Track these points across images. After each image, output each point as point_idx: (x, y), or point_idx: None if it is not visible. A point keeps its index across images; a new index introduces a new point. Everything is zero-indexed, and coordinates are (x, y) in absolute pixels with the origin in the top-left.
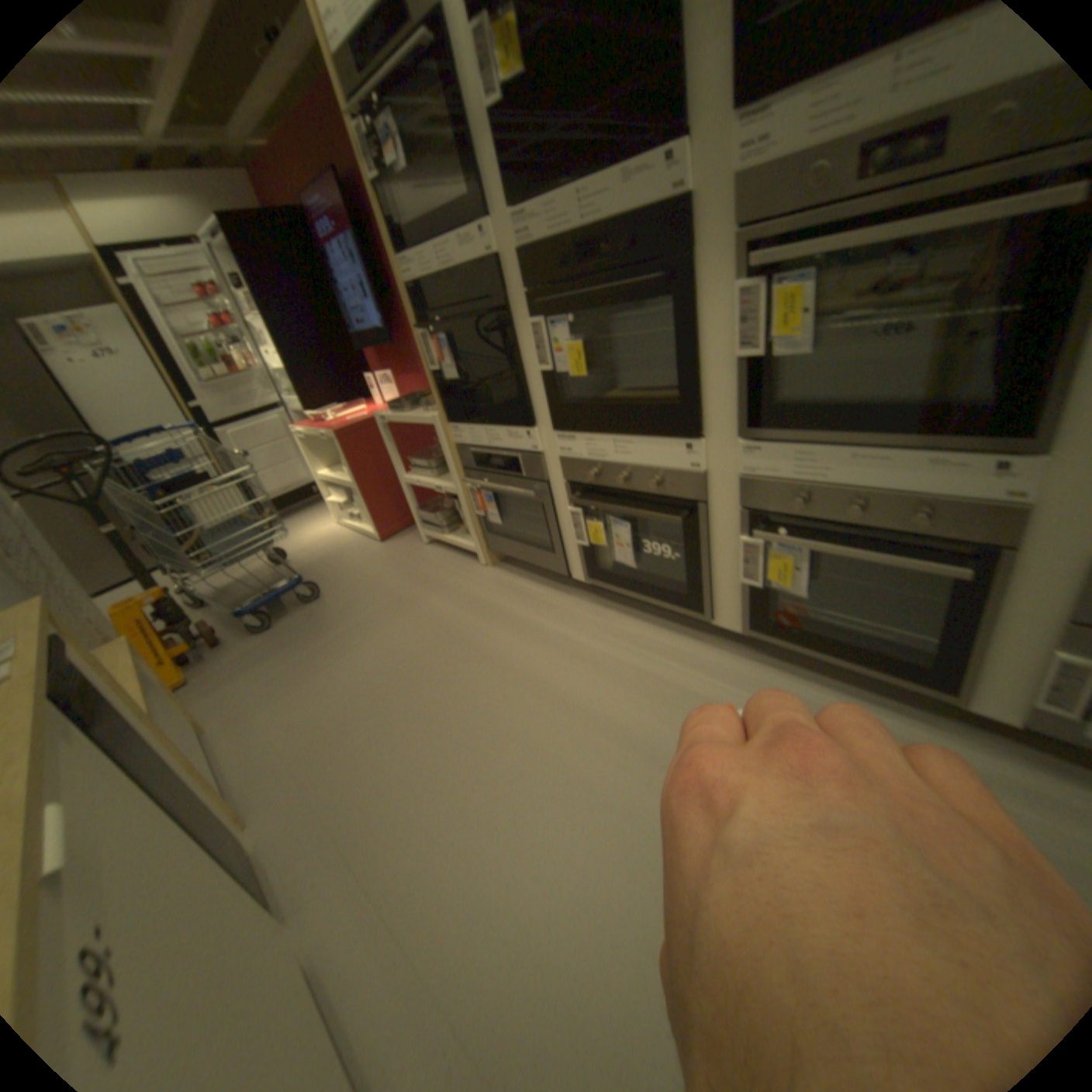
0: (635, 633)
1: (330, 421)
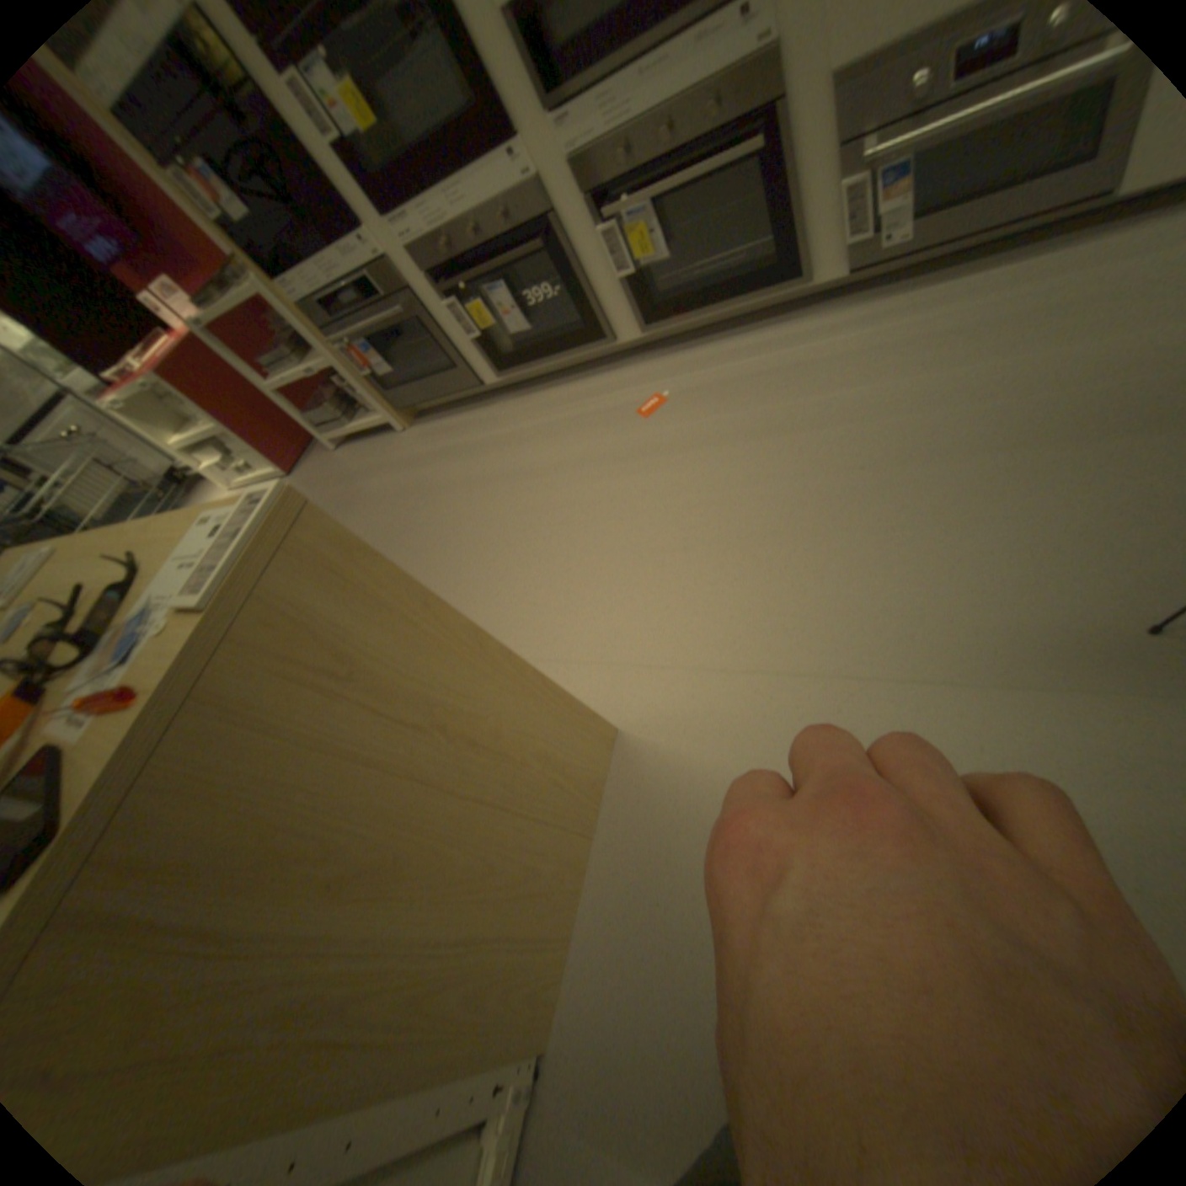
0: (563, 396)
1: (142, 371)
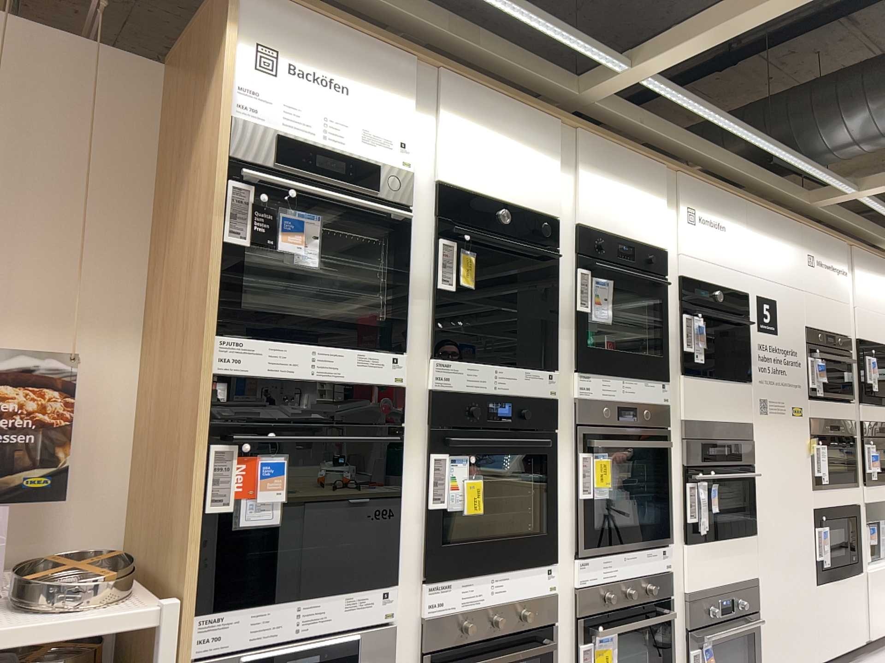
0: None
1: None
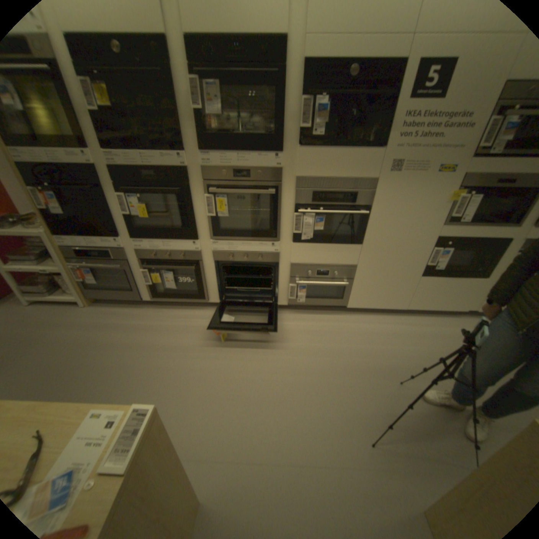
0: (179, 316)
1: None
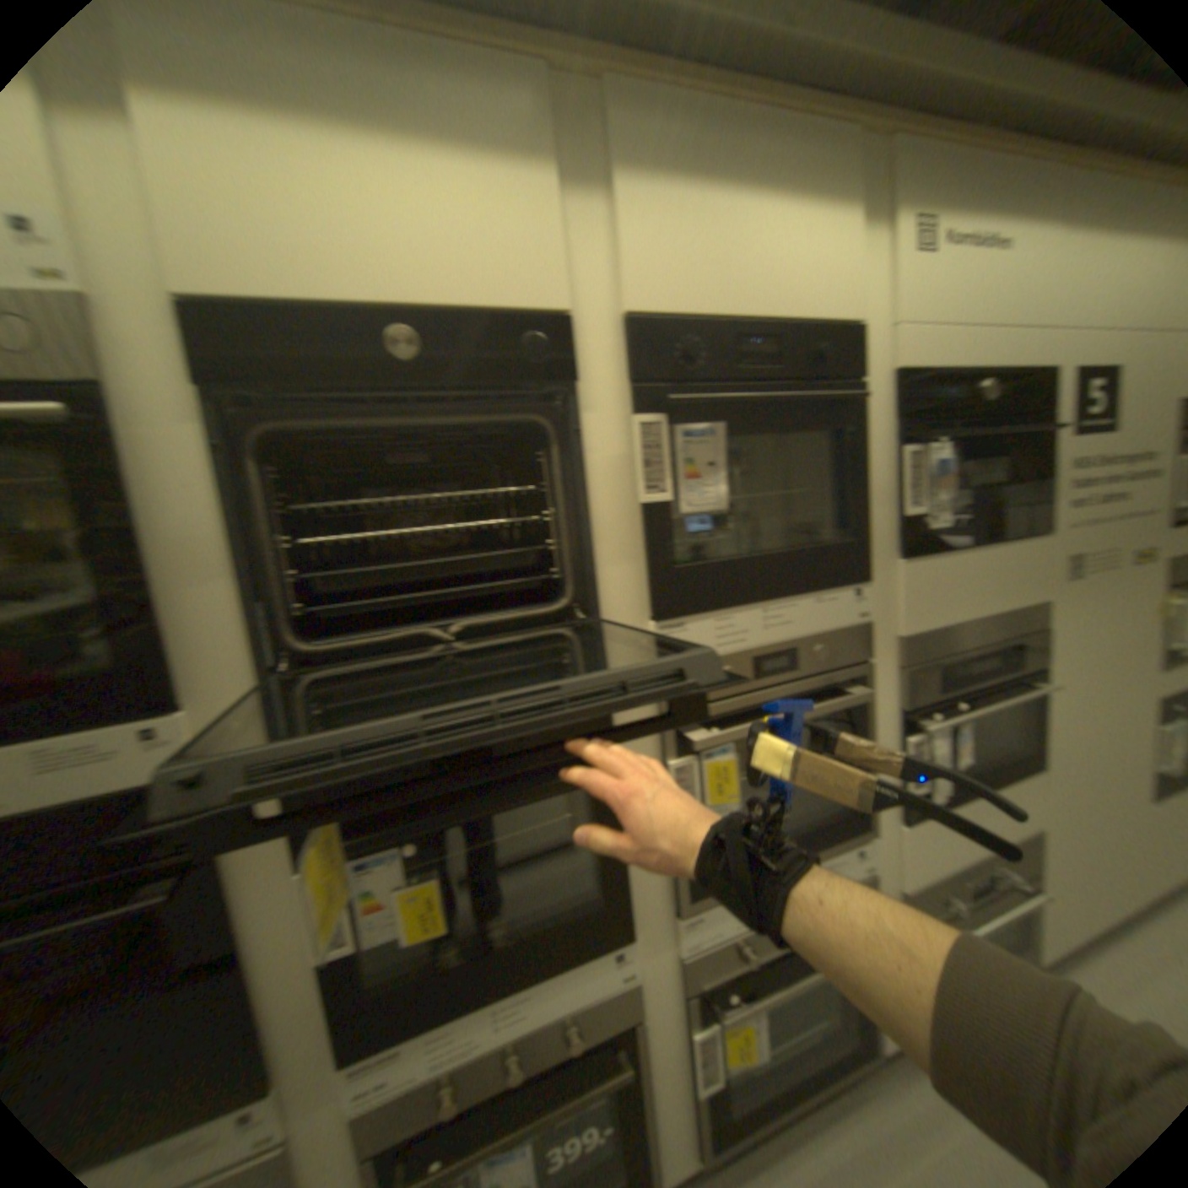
0: None
1: None
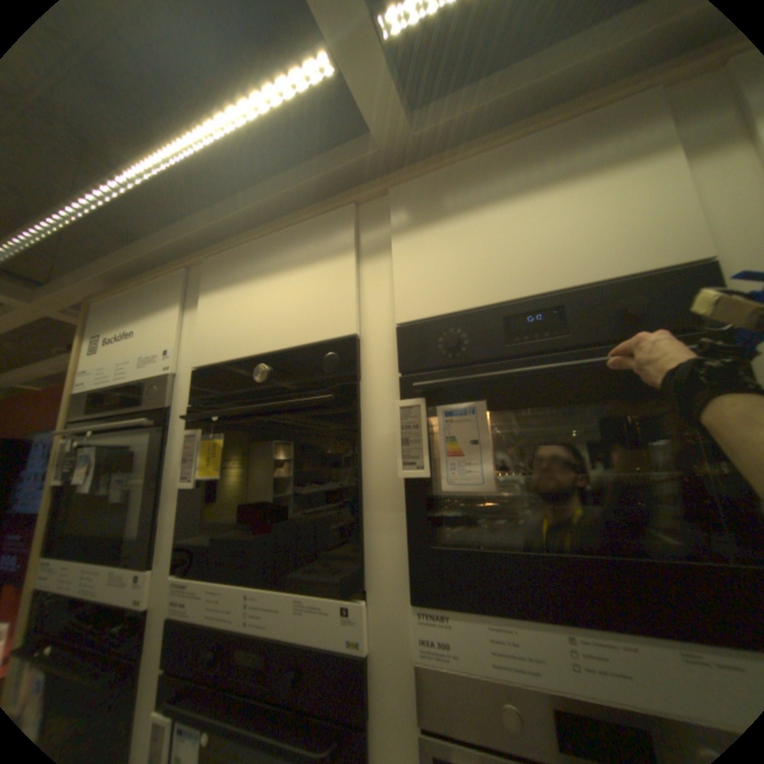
0: None
1: None
